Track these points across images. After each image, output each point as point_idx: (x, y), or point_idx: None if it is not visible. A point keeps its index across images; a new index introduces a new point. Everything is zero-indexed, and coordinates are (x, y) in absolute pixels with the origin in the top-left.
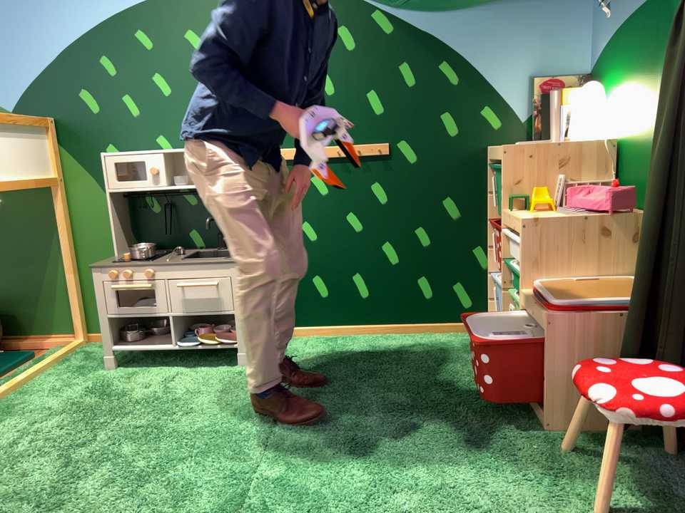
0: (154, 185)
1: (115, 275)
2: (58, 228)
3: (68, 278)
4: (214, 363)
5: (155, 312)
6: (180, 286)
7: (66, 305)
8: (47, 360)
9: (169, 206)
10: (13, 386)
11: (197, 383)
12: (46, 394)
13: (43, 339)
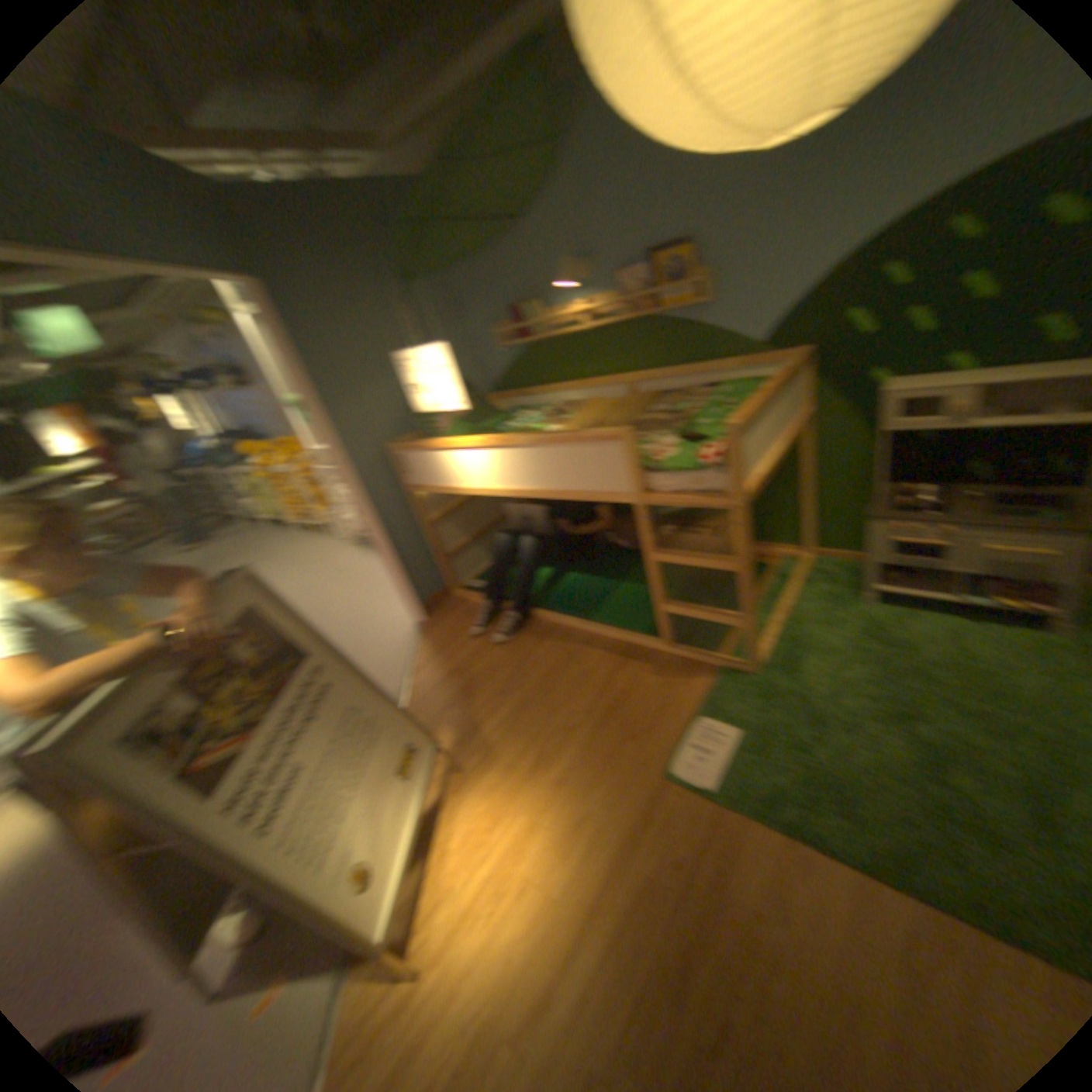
0: (955, 424)
1: (903, 529)
2: (805, 459)
3: (808, 504)
4: (1005, 619)
5: (944, 567)
6: (995, 550)
7: (797, 523)
8: (797, 582)
9: (954, 438)
10: (786, 613)
11: (1001, 651)
12: (822, 628)
13: (770, 549)
